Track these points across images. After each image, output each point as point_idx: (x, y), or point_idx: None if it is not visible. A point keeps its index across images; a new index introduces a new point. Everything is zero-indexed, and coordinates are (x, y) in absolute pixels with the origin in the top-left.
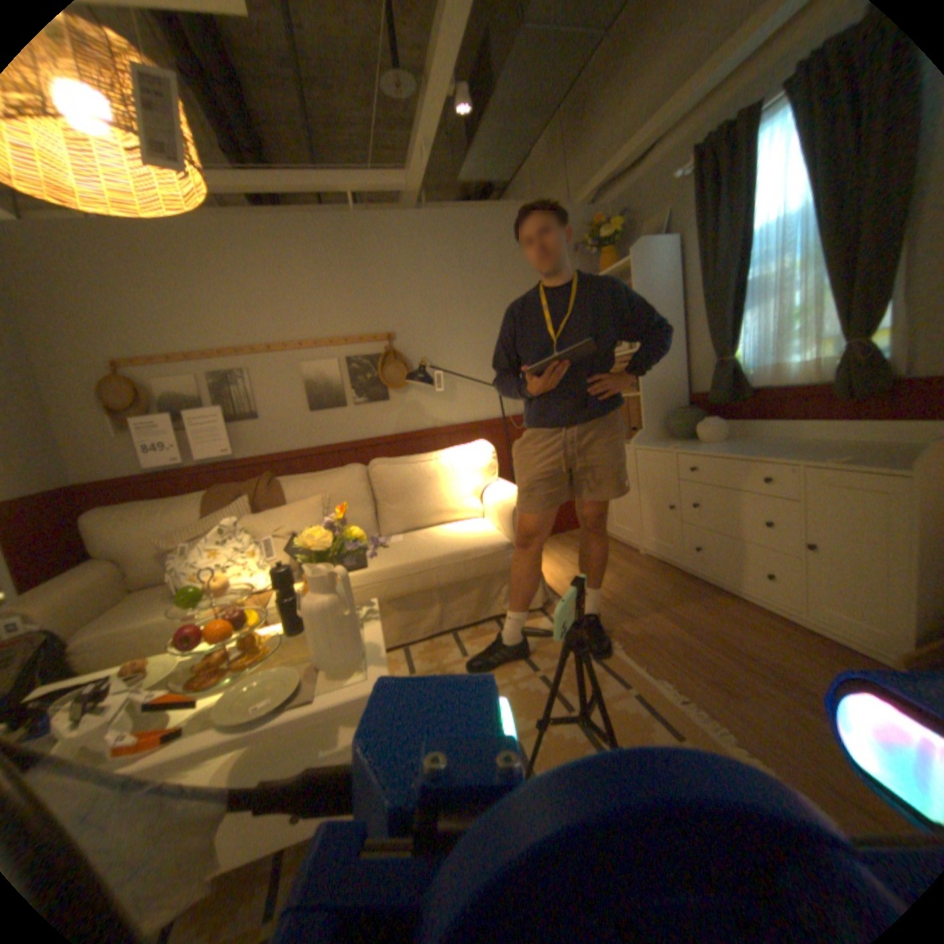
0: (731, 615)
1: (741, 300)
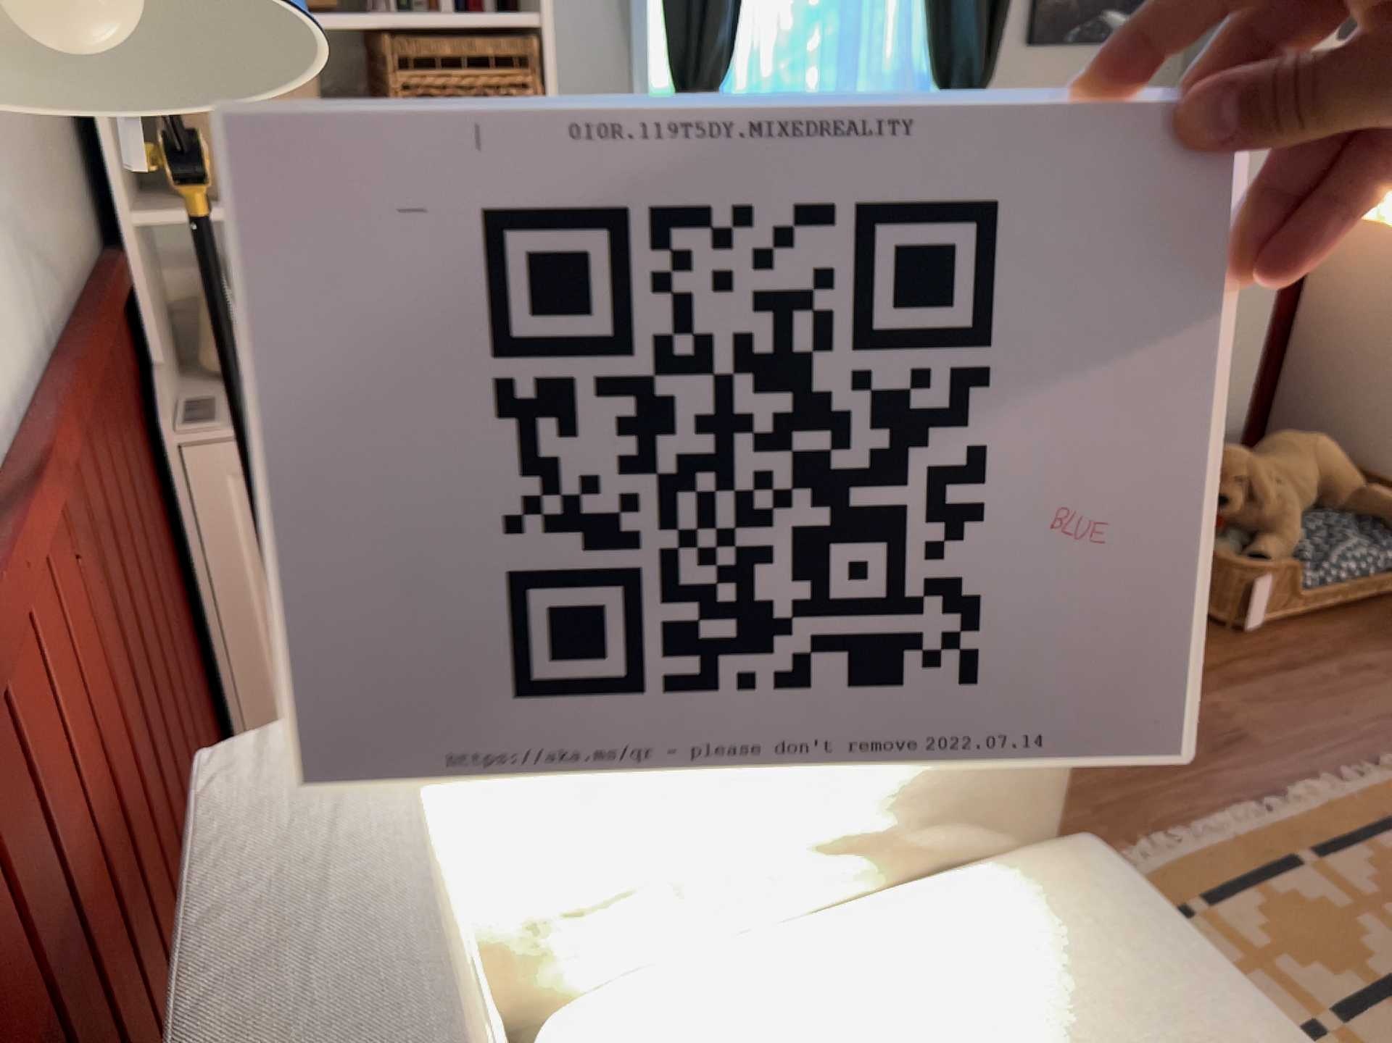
0: None
1: None
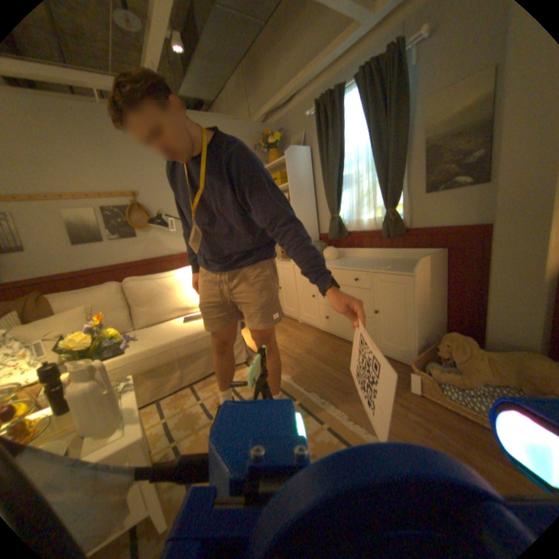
0: (343, 350)
1: (340, 186)
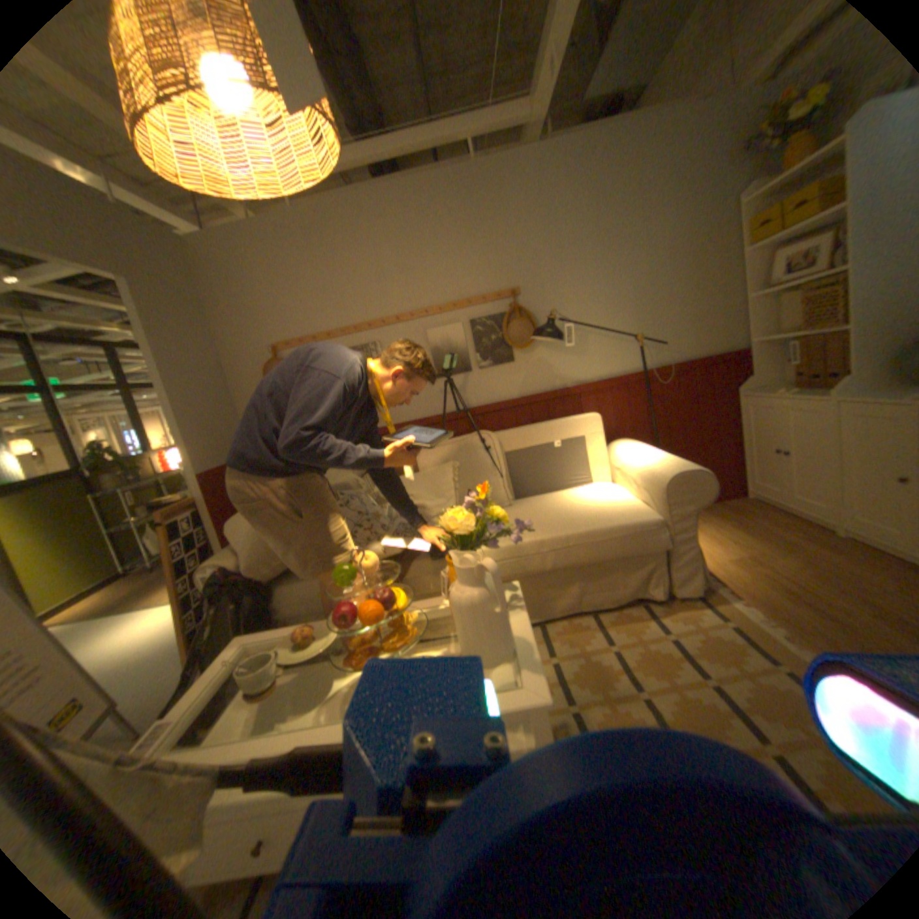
0: None
1: None
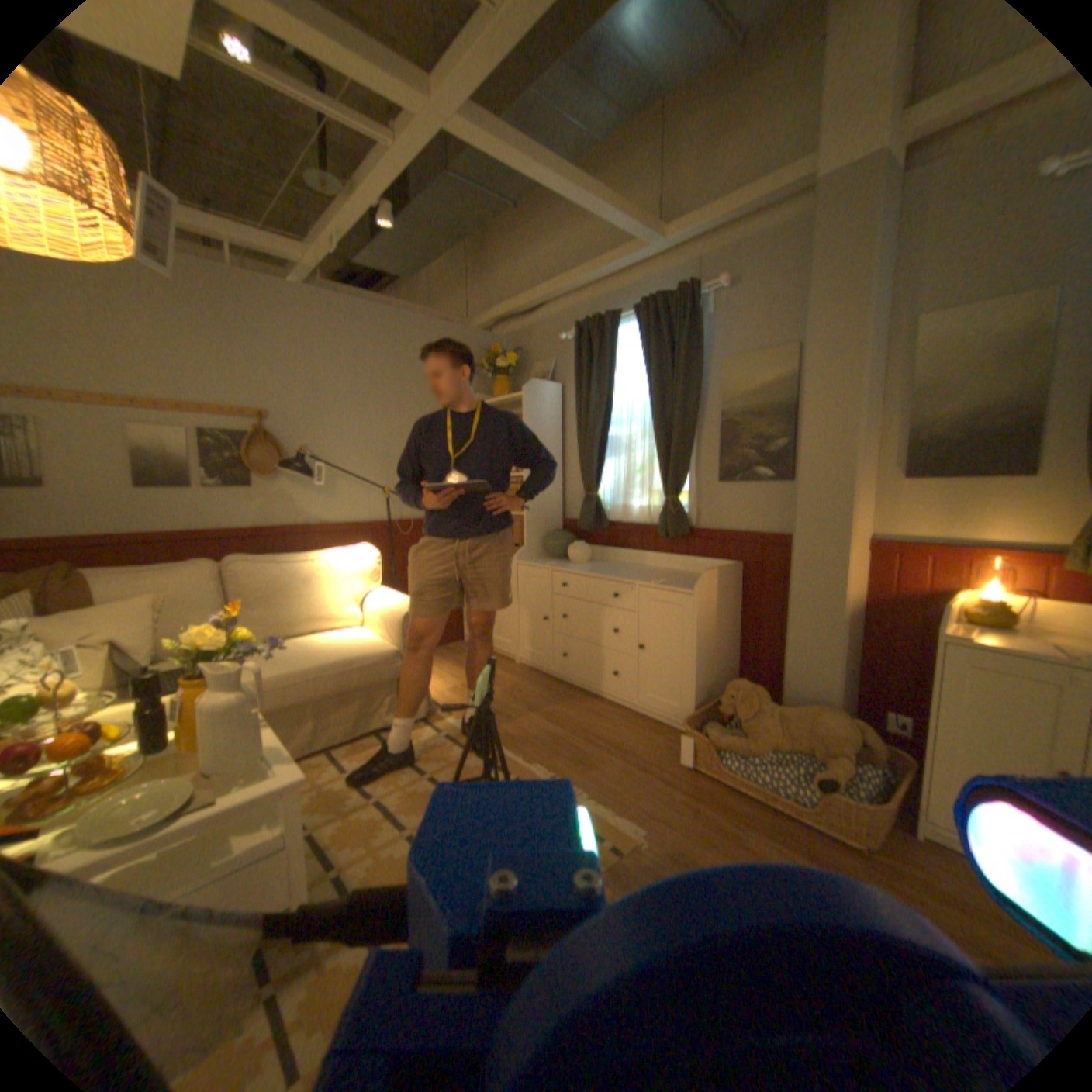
0: (586, 708)
1: (602, 451)
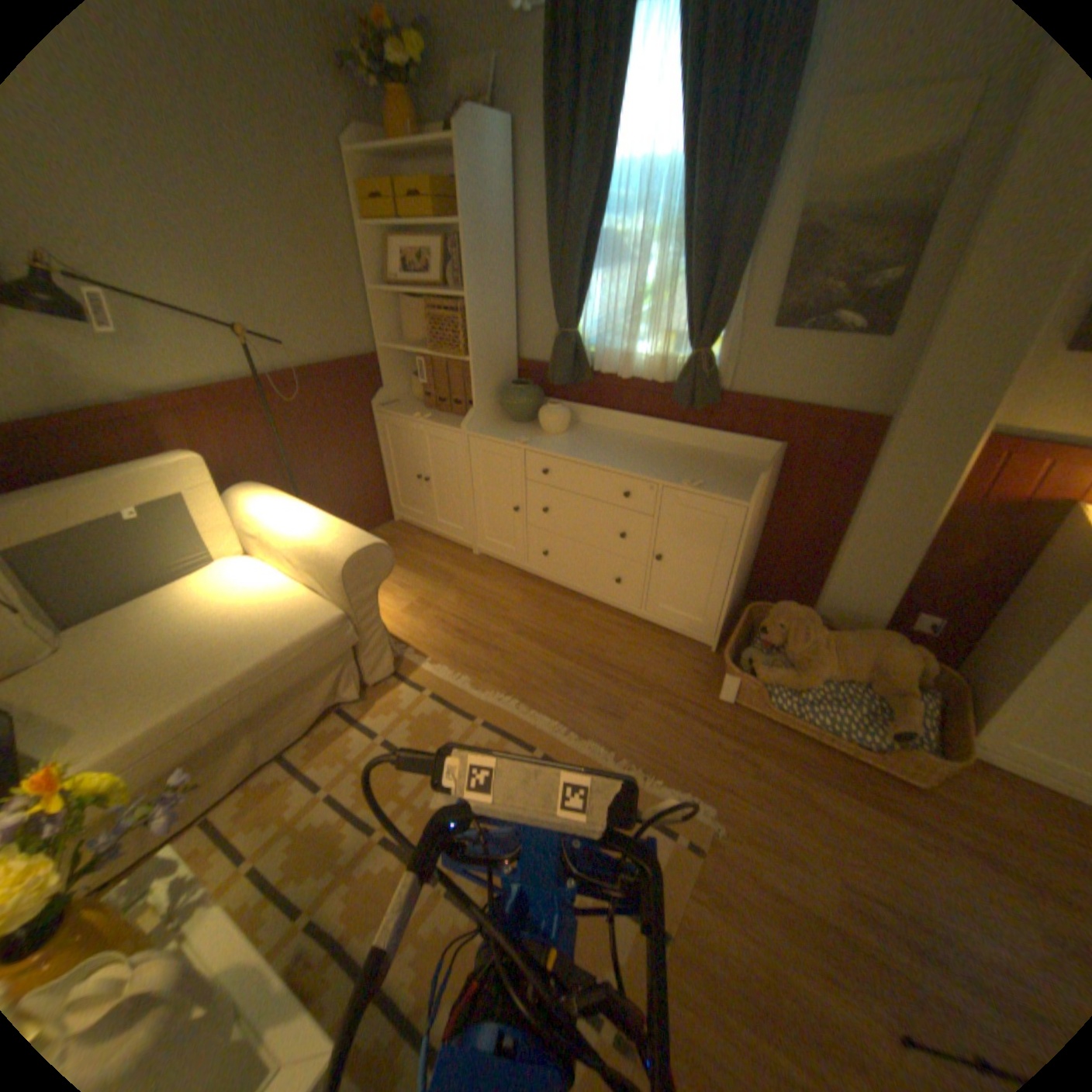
0: (582, 619)
1: (589, 259)
